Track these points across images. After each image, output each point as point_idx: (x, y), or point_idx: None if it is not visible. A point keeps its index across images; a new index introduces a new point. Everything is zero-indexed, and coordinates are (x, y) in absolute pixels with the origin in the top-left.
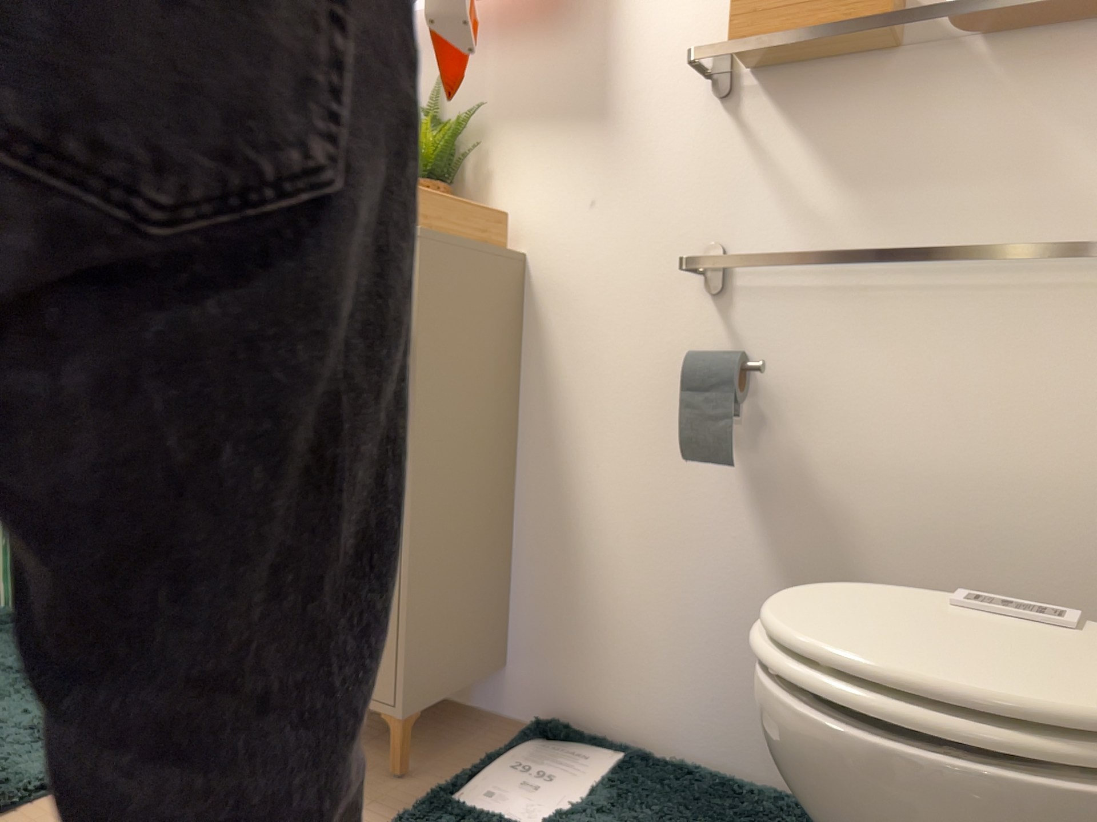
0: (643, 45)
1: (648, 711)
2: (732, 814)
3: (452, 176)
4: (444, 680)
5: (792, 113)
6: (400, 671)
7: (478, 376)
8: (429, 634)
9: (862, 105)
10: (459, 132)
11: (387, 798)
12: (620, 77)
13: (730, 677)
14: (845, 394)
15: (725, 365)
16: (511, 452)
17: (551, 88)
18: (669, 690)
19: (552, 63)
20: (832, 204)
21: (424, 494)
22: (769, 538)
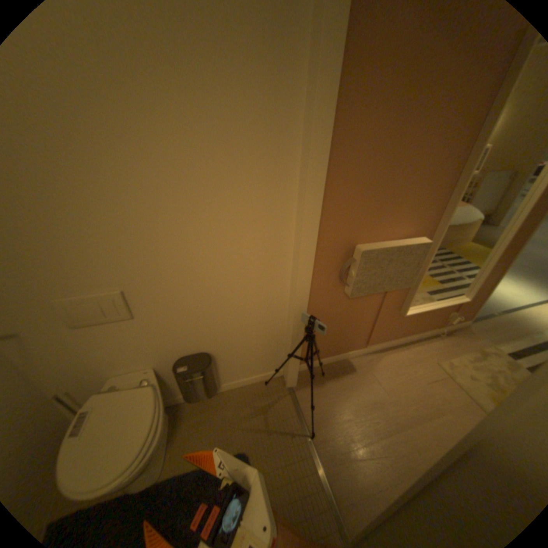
0: None
1: None
2: None
3: None
4: None
5: None
6: None
7: None
8: None
9: None
10: None
11: None
12: None
13: None
14: None
15: None
16: None
17: None
18: None
19: None
20: None
21: None
22: None
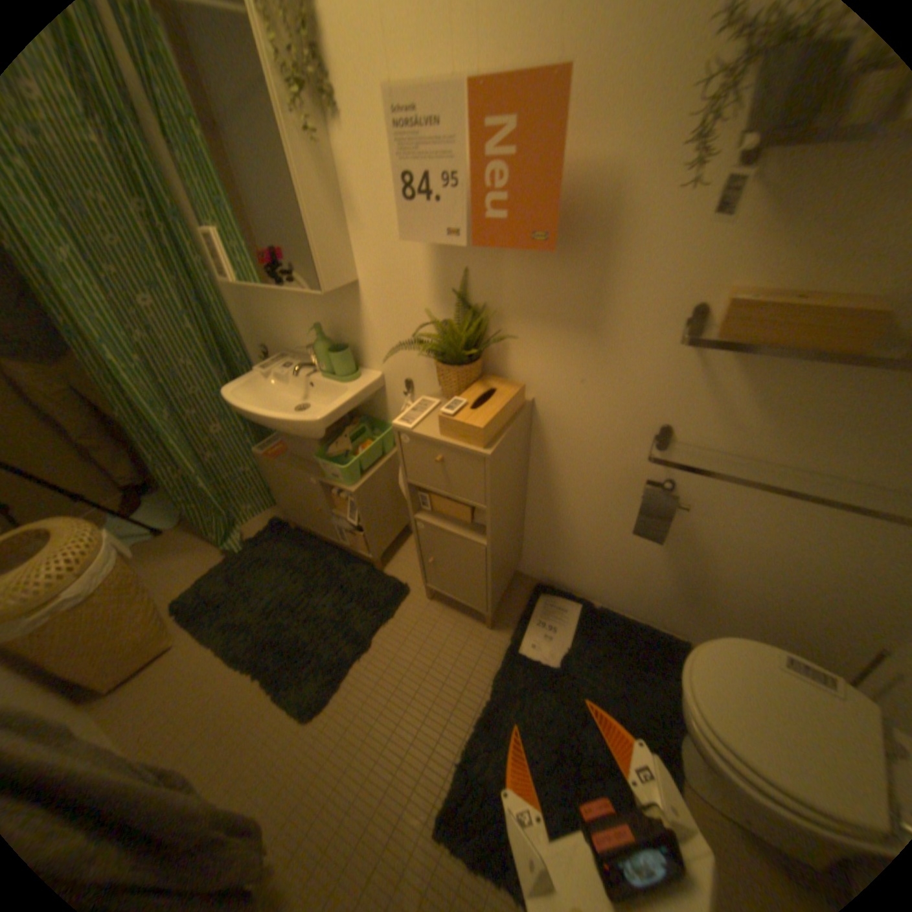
0: (637, 284)
1: (593, 589)
2: (637, 651)
3: (481, 345)
4: (504, 591)
5: (747, 361)
6: (490, 605)
7: (515, 480)
8: (499, 586)
9: (805, 368)
10: (487, 321)
11: (490, 643)
12: (614, 304)
13: (635, 589)
14: (731, 511)
15: (668, 509)
16: (526, 490)
17: (556, 299)
18: (604, 585)
19: (558, 280)
20: (758, 422)
21: (496, 550)
22: (667, 553)
